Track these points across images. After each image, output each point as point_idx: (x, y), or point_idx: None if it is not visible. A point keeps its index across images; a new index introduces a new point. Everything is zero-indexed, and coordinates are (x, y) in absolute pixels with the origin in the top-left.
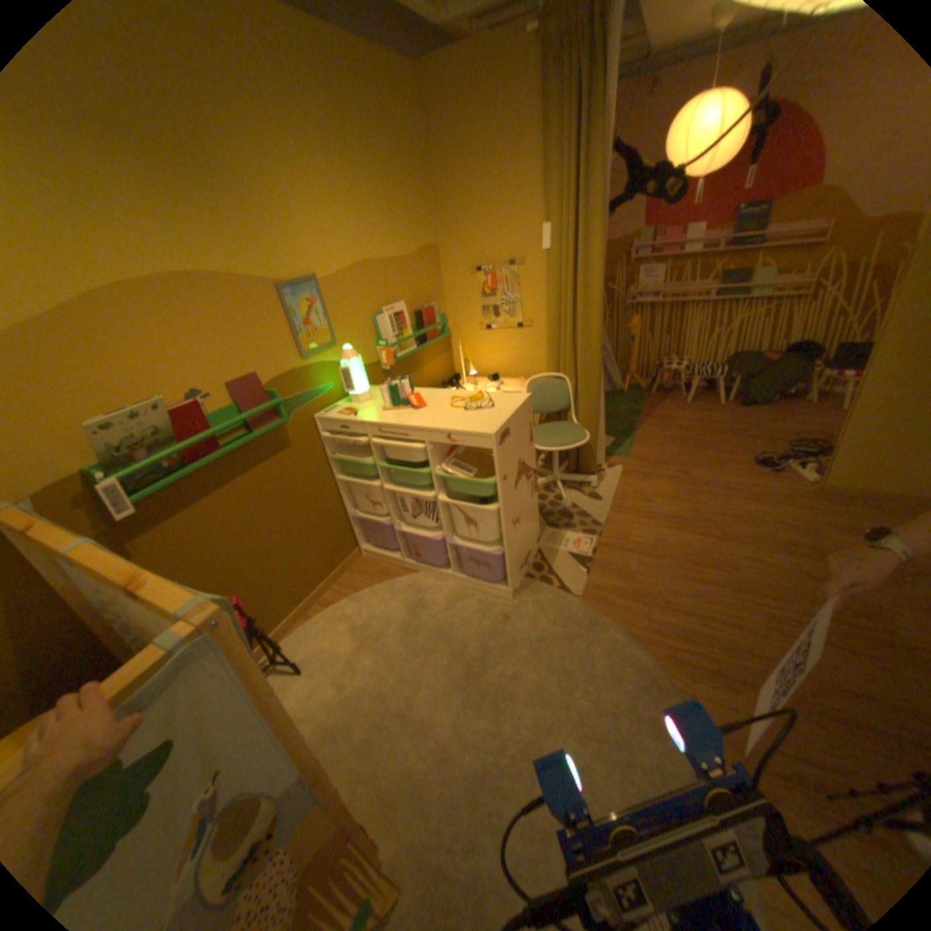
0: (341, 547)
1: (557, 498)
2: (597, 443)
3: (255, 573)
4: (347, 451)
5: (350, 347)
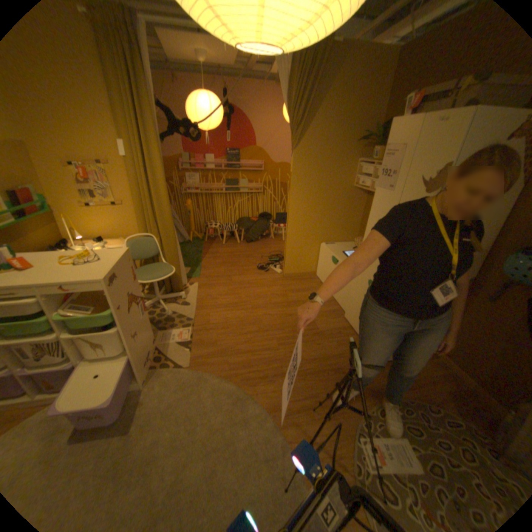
0: None
1: (161, 311)
2: (180, 273)
3: None
4: None
5: None
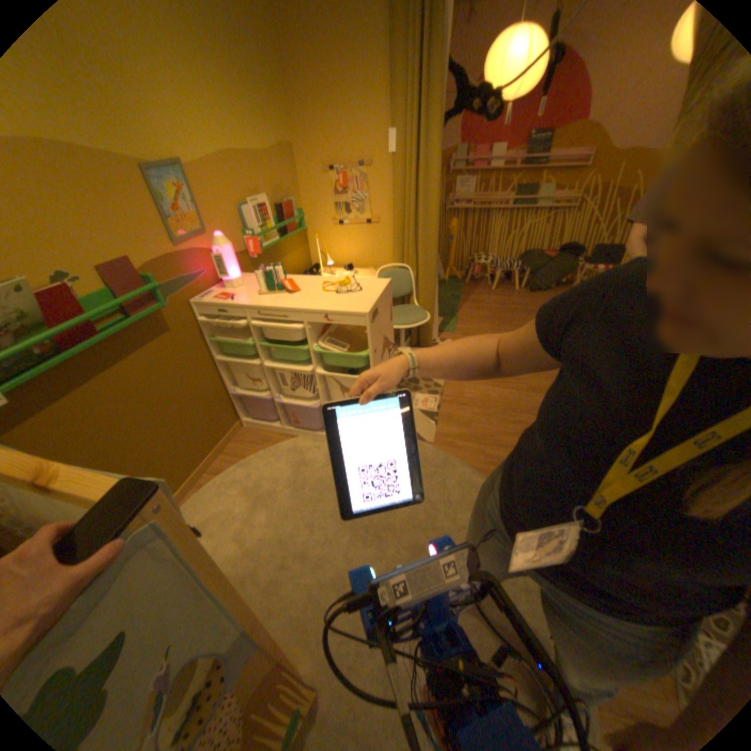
0: (223, 421)
1: None
2: (433, 322)
3: (145, 451)
4: (224, 333)
5: (221, 234)
